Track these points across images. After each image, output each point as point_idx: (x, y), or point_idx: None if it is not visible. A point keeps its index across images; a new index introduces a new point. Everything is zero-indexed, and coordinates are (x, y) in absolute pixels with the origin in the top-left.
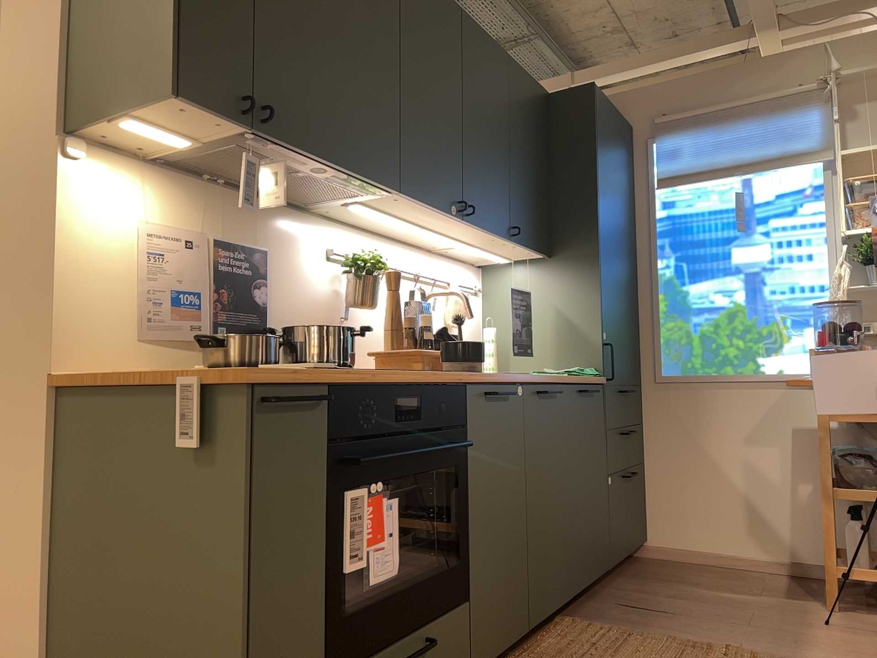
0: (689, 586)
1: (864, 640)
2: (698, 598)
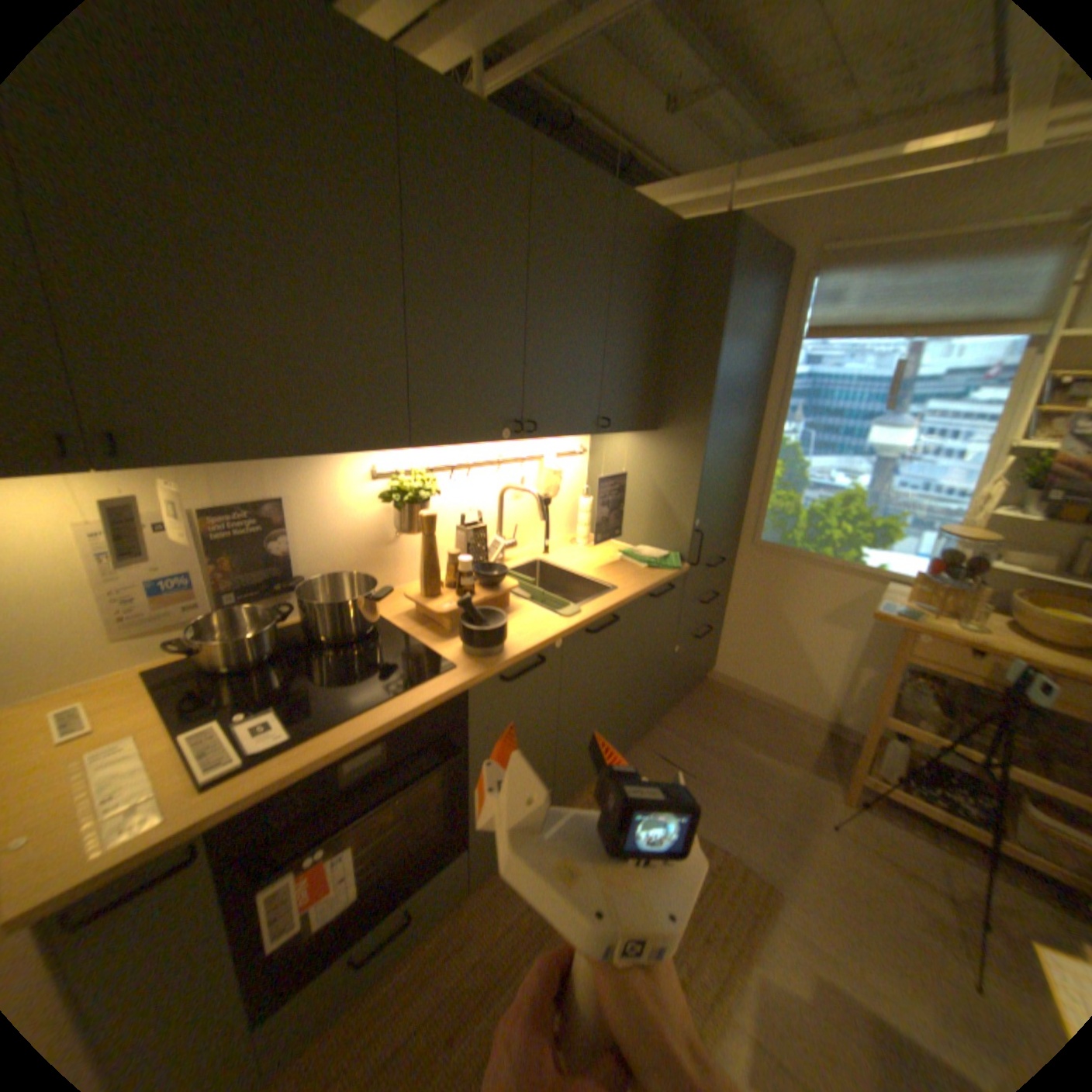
0: (731, 736)
1: (862, 866)
2: (731, 760)
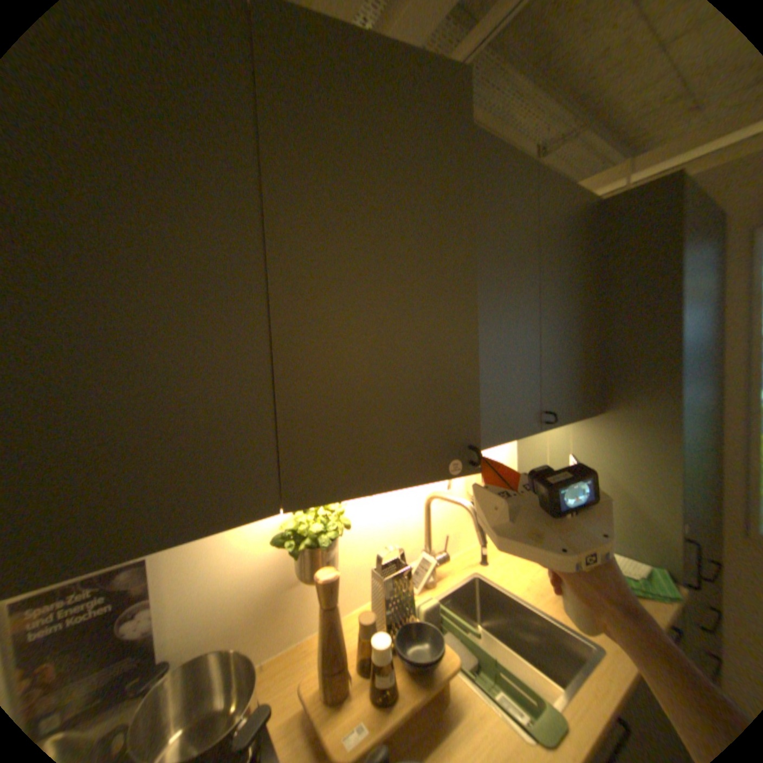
0: None
1: None
2: None
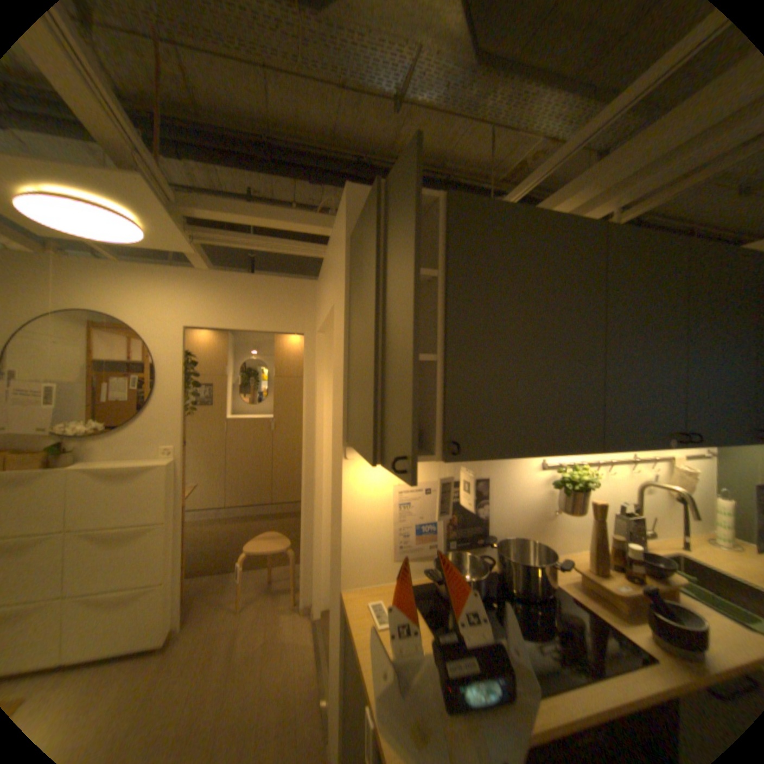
0: None
1: None
2: None
